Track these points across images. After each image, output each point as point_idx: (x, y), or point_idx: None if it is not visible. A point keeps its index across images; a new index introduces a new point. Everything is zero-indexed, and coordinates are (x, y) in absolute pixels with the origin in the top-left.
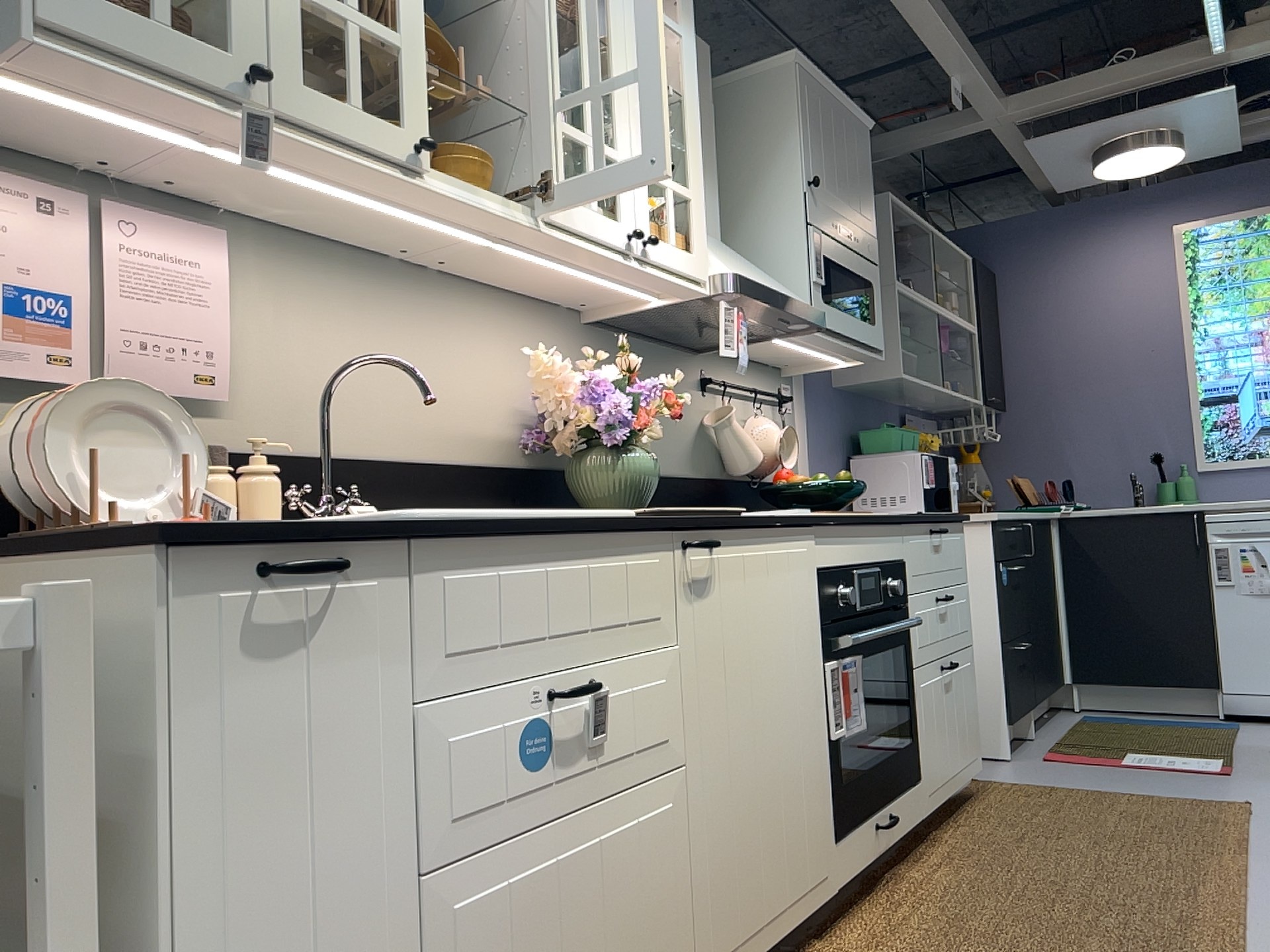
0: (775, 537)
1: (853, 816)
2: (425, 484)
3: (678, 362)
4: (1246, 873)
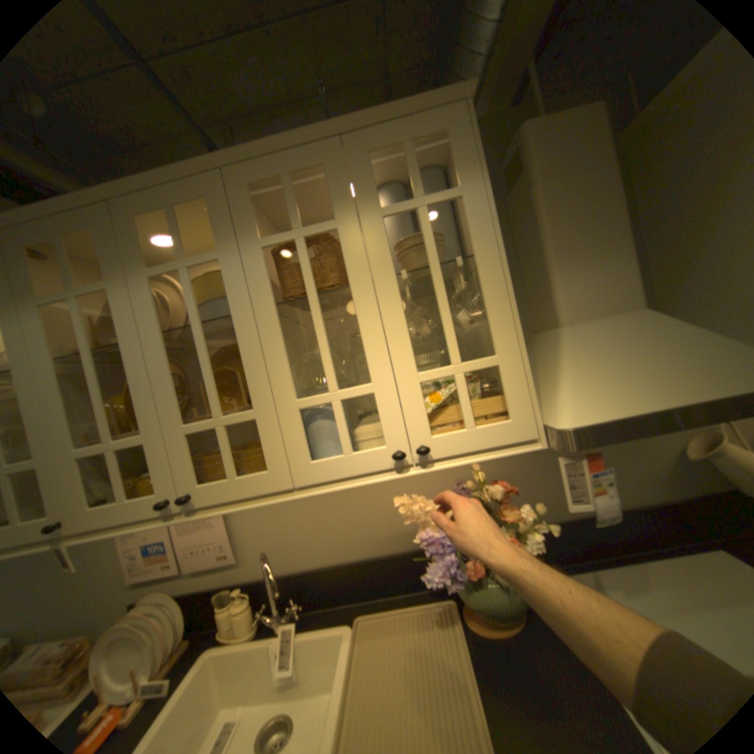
0: None
1: None
2: (360, 575)
3: None
4: None
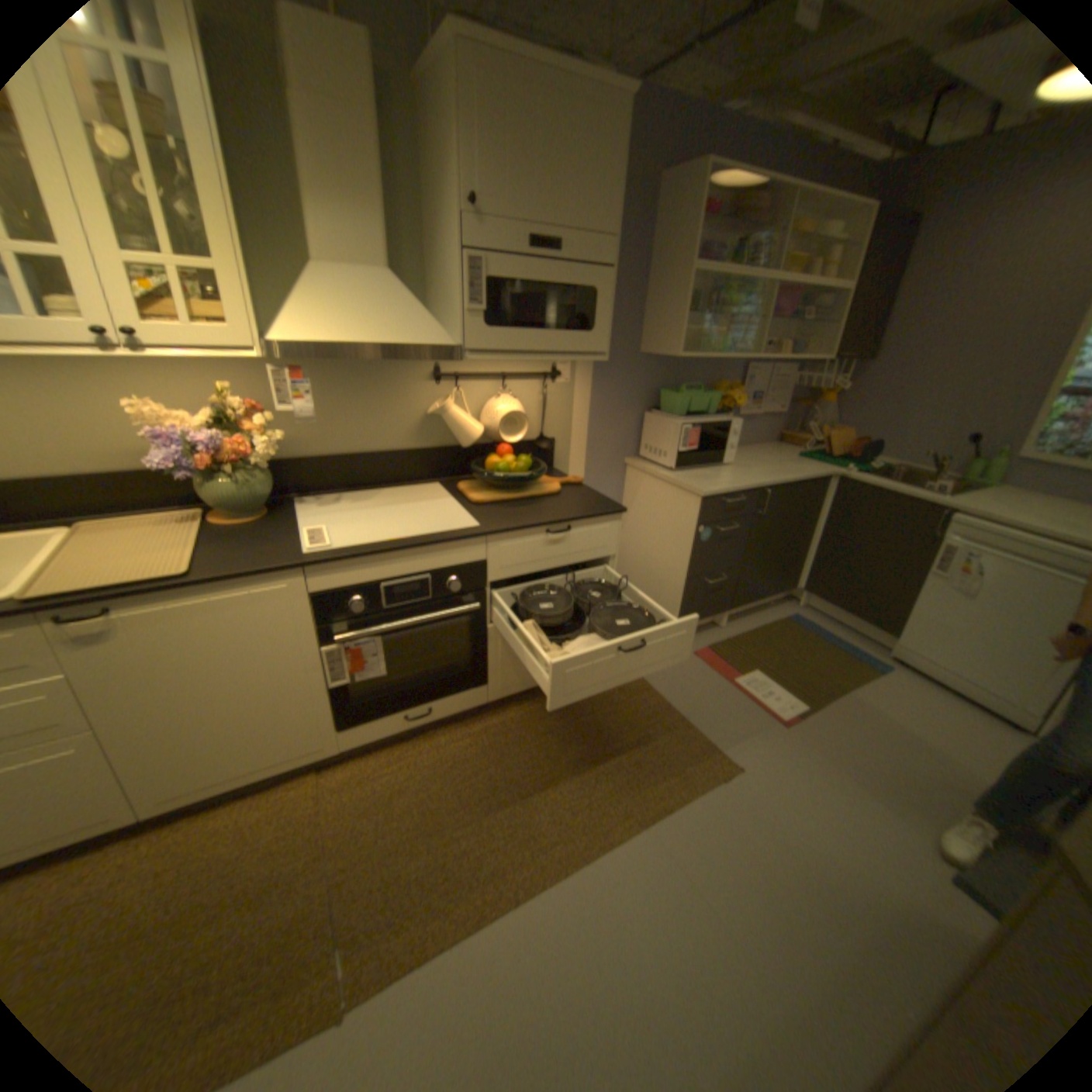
0: (224, 586)
1: (366, 717)
2: (89, 488)
3: (396, 363)
4: (610, 848)
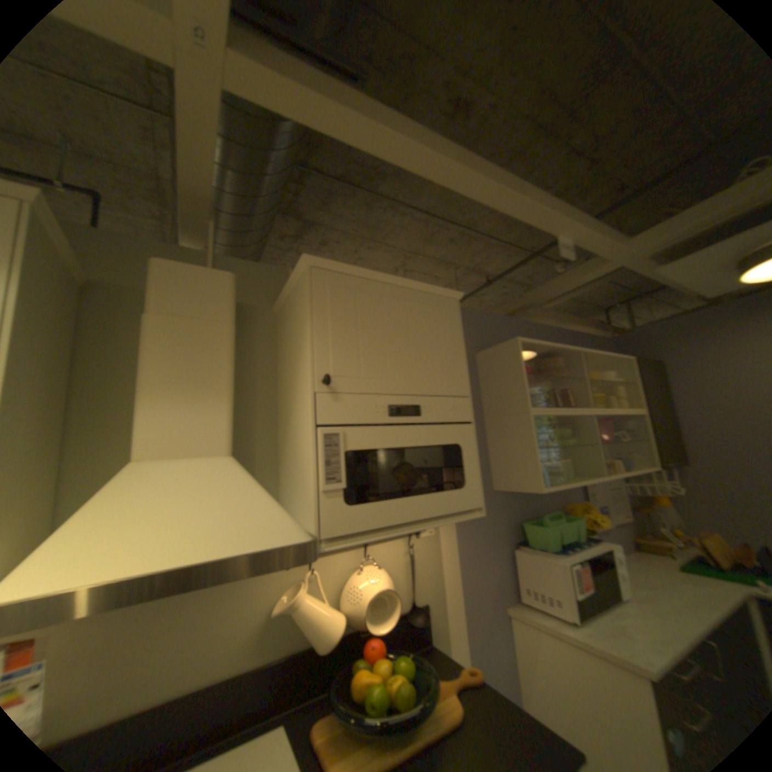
0: None
1: None
2: None
3: None
4: None
